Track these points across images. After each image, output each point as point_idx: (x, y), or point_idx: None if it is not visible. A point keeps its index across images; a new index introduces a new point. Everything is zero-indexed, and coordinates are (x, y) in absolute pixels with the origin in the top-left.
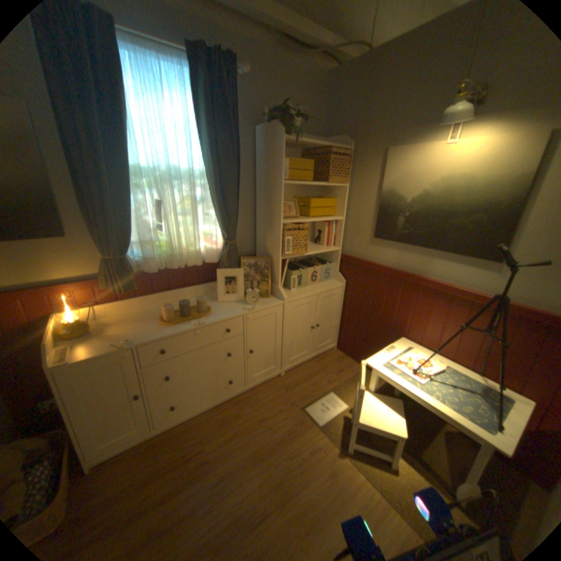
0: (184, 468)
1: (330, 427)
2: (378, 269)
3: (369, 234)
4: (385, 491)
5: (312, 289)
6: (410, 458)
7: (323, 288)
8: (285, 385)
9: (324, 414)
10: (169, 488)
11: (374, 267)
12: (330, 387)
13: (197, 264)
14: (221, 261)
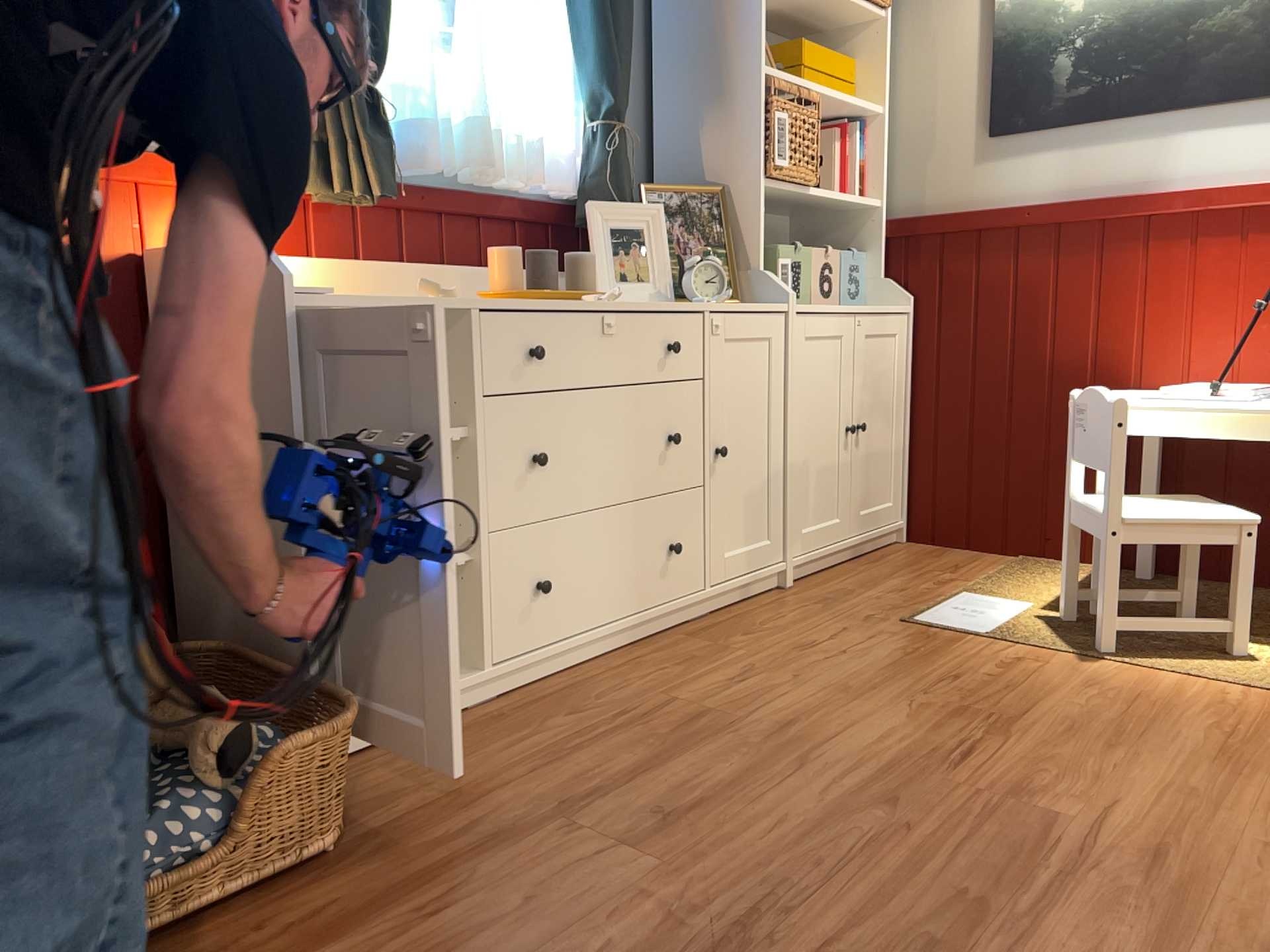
0: (649, 726)
1: (1013, 630)
2: (1016, 217)
3: (969, 136)
4: (1245, 677)
5: (833, 307)
6: (1261, 637)
7: (864, 307)
8: (813, 597)
9: (976, 617)
10: (636, 754)
11: (1004, 217)
12: (950, 586)
13: (536, 177)
14: (584, 191)
